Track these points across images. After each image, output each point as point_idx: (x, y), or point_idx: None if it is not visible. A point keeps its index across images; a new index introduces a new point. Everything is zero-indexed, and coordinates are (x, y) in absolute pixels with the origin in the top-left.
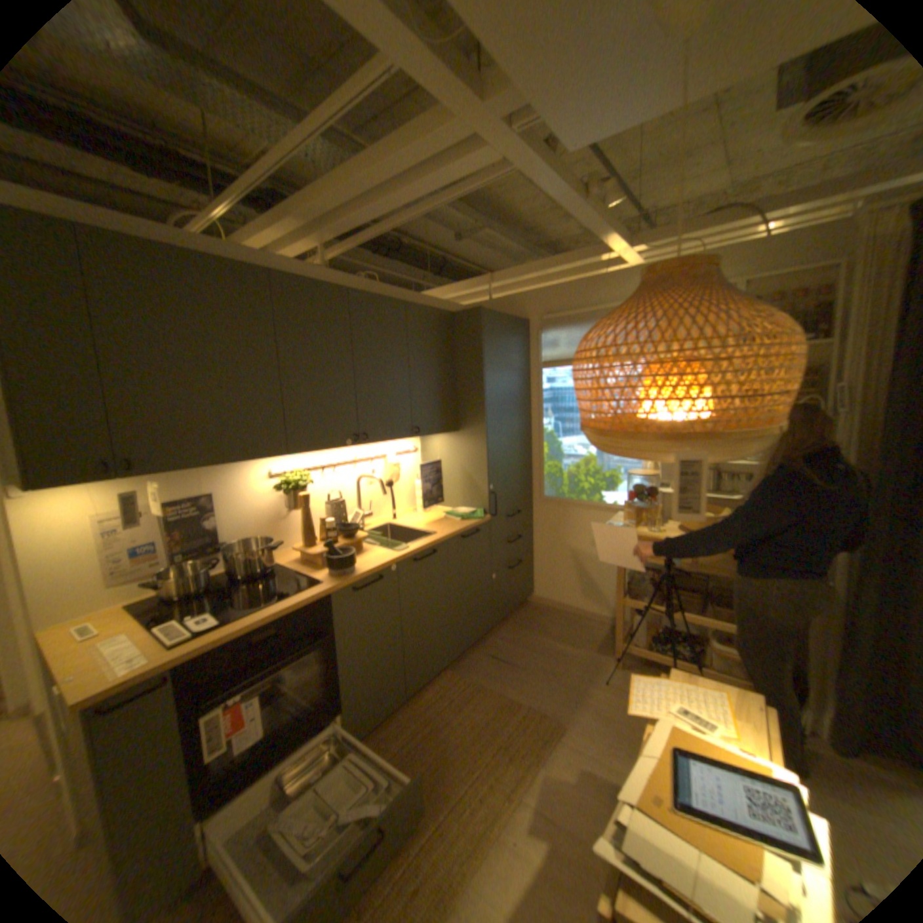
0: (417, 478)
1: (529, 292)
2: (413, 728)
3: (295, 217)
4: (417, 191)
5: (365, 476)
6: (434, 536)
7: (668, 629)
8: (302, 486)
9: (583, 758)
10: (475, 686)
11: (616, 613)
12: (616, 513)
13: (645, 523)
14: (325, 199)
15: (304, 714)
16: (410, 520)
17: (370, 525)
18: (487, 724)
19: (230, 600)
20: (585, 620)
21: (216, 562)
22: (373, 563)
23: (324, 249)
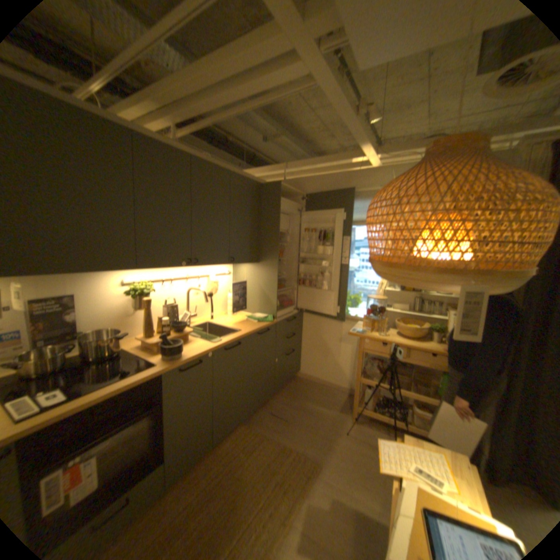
0: (229, 292)
1: (310, 177)
2: (216, 468)
3: (155, 98)
4: (247, 90)
5: (194, 288)
6: (239, 332)
7: (385, 398)
8: (147, 292)
9: (334, 489)
10: (261, 436)
11: (352, 386)
12: (356, 322)
13: (376, 330)
14: (179, 86)
15: (135, 463)
16: (223, 320)
17: (195, 322)
18: (268, 465)
19: (81, 376)
20: (332, 389)
21: (72, 346)
22: (196, 351)
23: (175, 127)
